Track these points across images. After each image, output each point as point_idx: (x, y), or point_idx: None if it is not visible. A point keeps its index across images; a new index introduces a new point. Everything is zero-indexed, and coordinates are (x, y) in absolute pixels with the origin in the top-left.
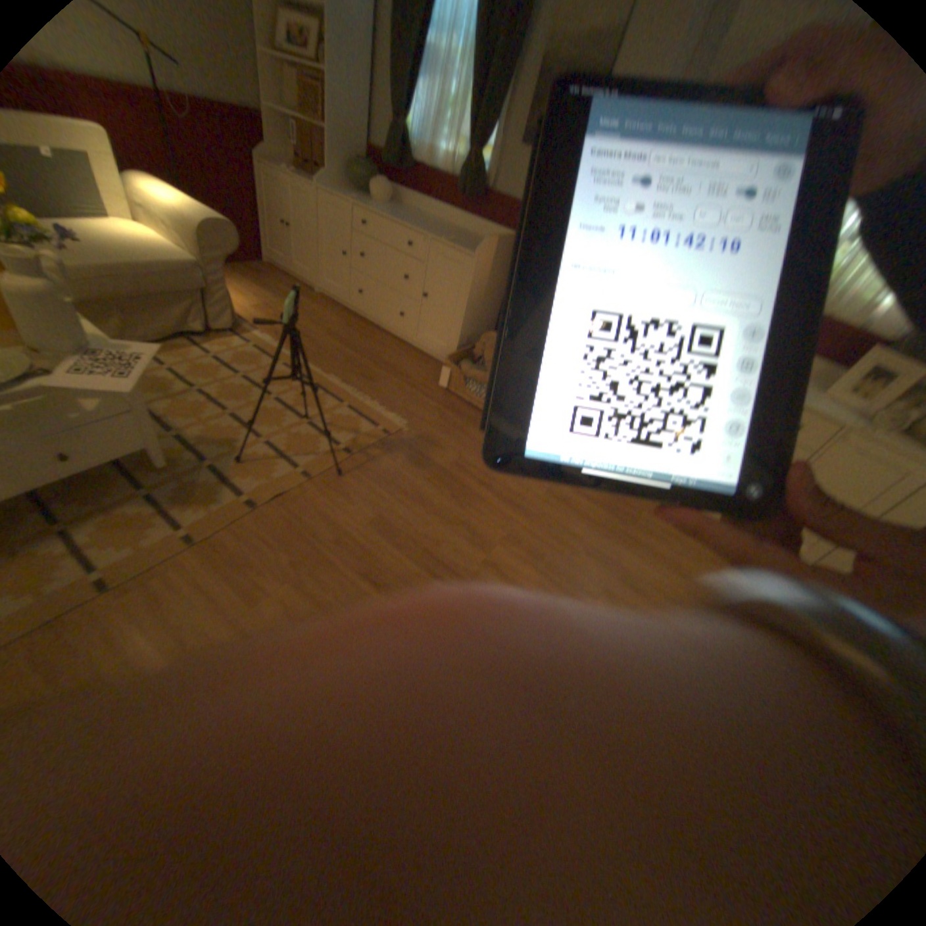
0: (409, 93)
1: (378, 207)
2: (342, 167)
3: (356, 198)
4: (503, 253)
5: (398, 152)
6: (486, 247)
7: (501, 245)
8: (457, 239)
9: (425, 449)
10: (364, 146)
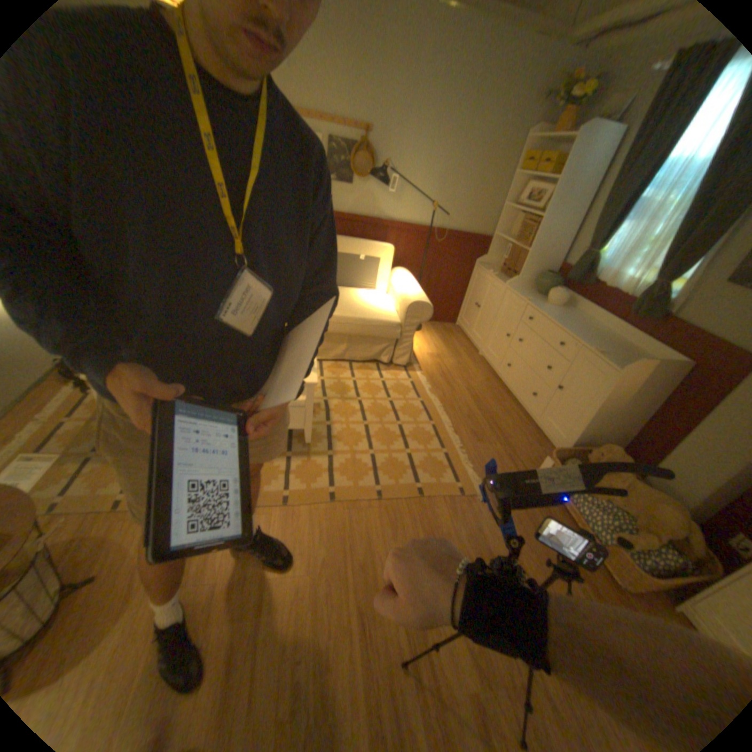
0: (610, 234)
1: (546, 312)
2: (533, 278)
3: (532, 301)
4: (663, 378)
5: (583, 274)
6: (642, 368)
7: (662, 370)
8: (609, 353)
9: (486, 529)
10: (559, 265)
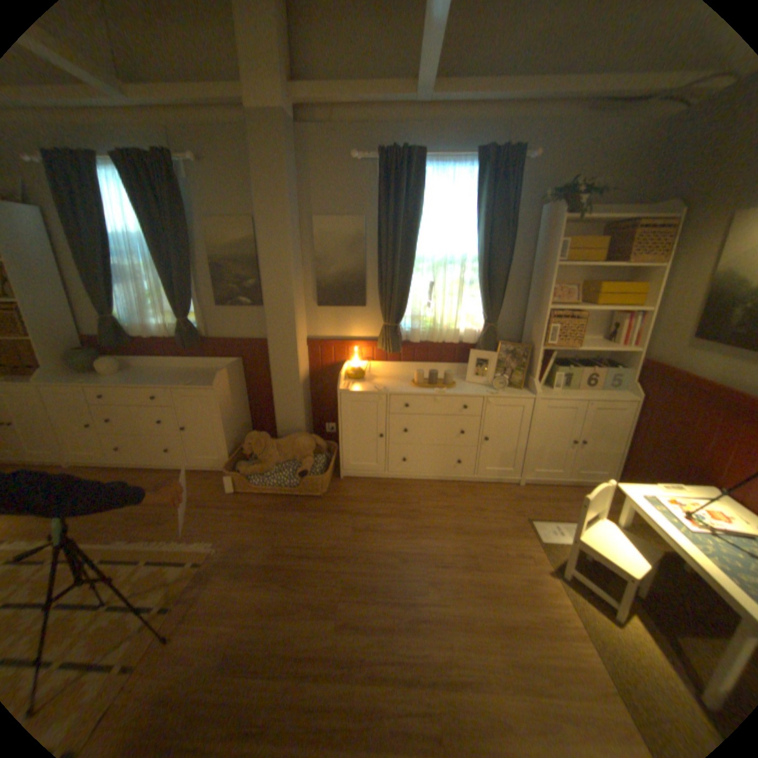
0: (108, 299)
1: (110, 382)
2: (59, 362)
3: (84, 382)
4: (234, 376)
5: (112, 338)
6: (220, 378)
7: (230, 372)
8: (193, 382)
9: (239, 560)
10: (77, 340)
